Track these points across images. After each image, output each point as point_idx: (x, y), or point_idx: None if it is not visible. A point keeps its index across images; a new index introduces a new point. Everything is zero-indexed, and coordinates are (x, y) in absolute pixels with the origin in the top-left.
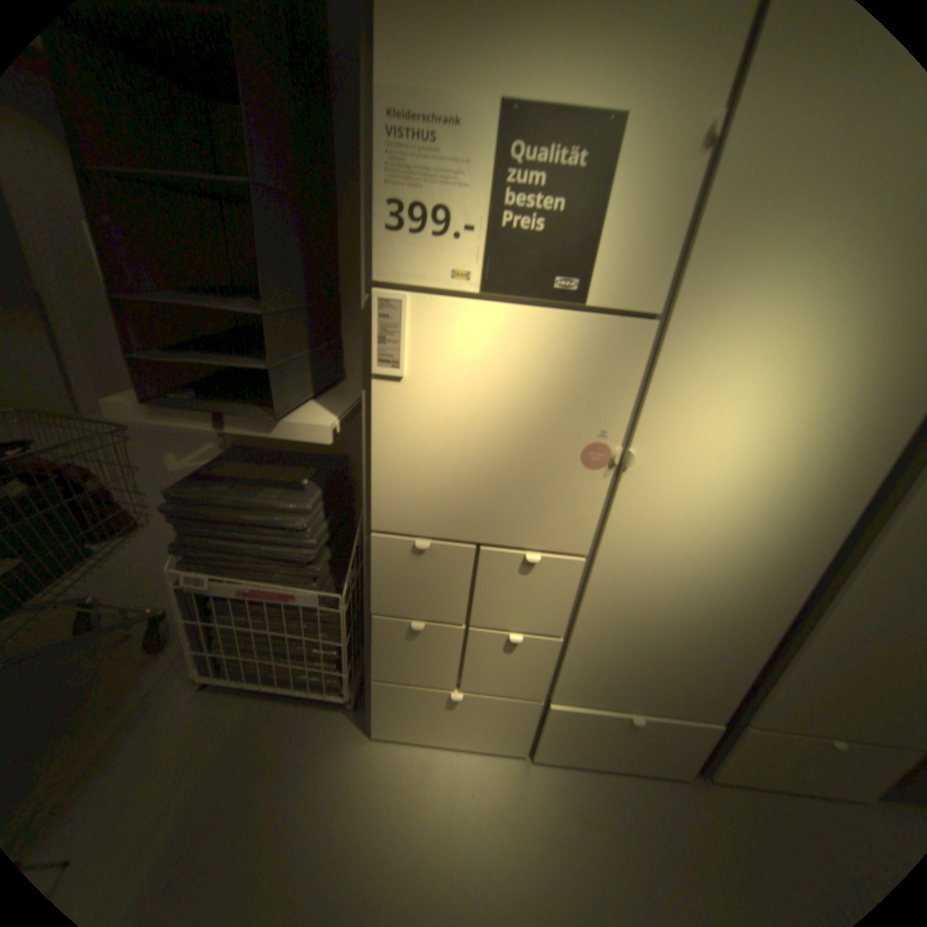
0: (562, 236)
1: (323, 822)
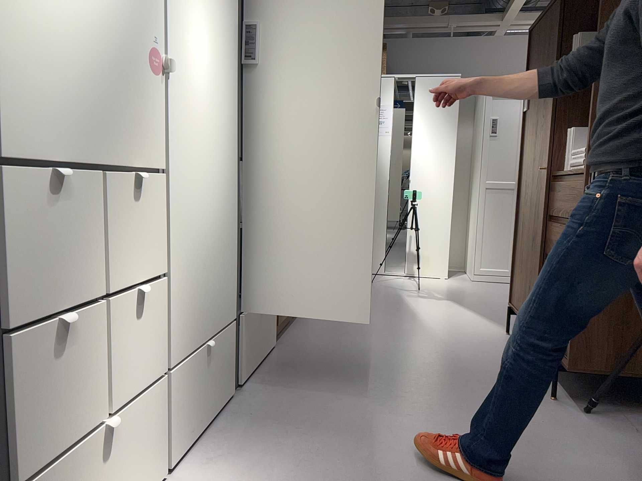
0: None
1: None
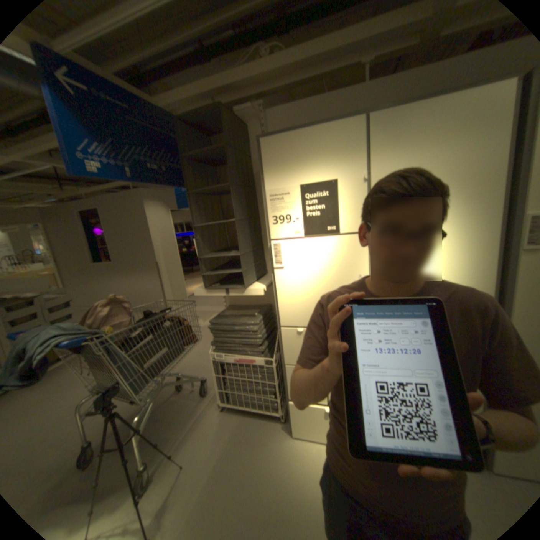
0: (326, 215)
1: (273, 467)
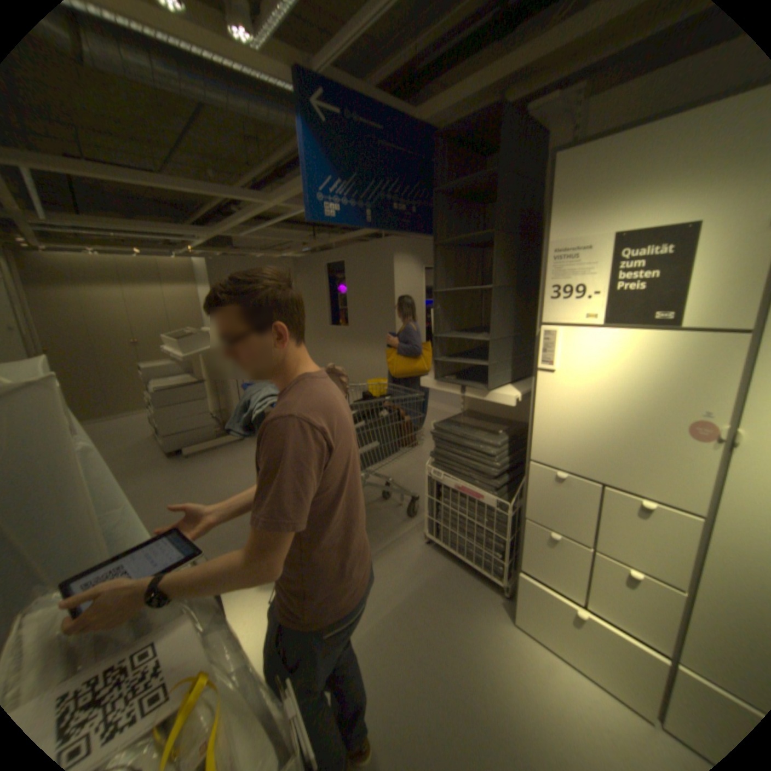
0: (658, 291)
1: (476, 647)
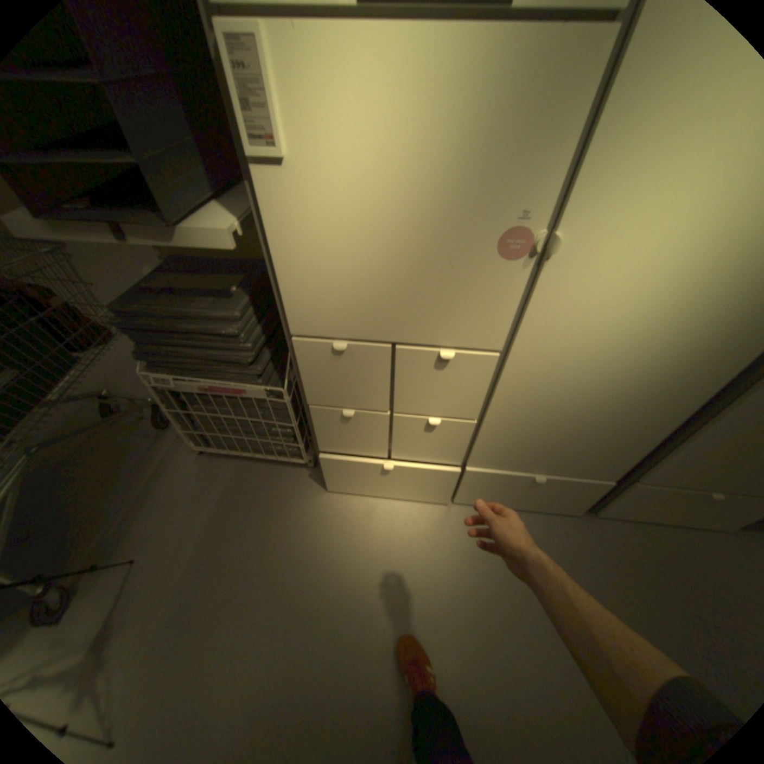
0: None
1: (297, 539)
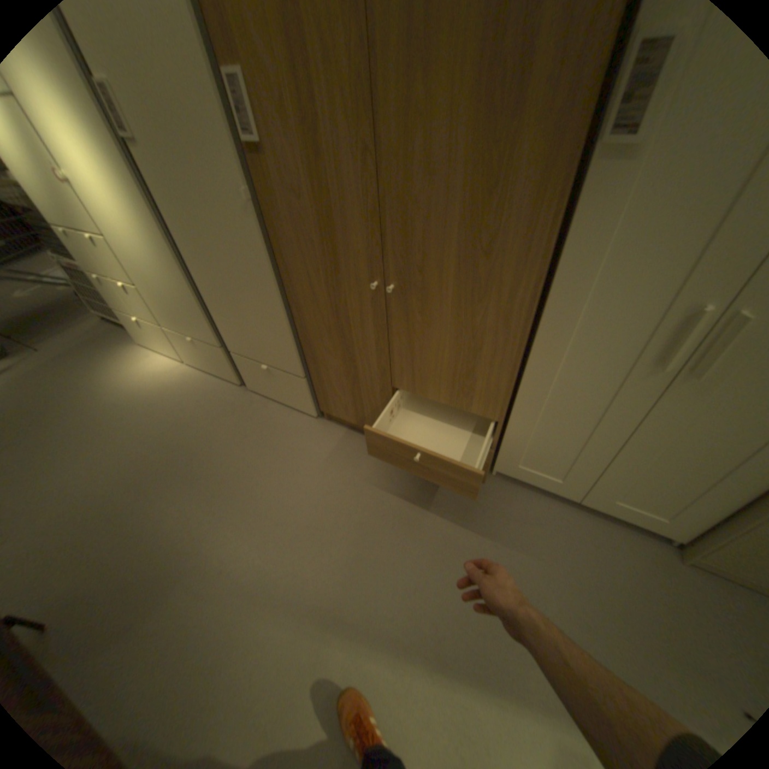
0: None
1: (104, 362)
